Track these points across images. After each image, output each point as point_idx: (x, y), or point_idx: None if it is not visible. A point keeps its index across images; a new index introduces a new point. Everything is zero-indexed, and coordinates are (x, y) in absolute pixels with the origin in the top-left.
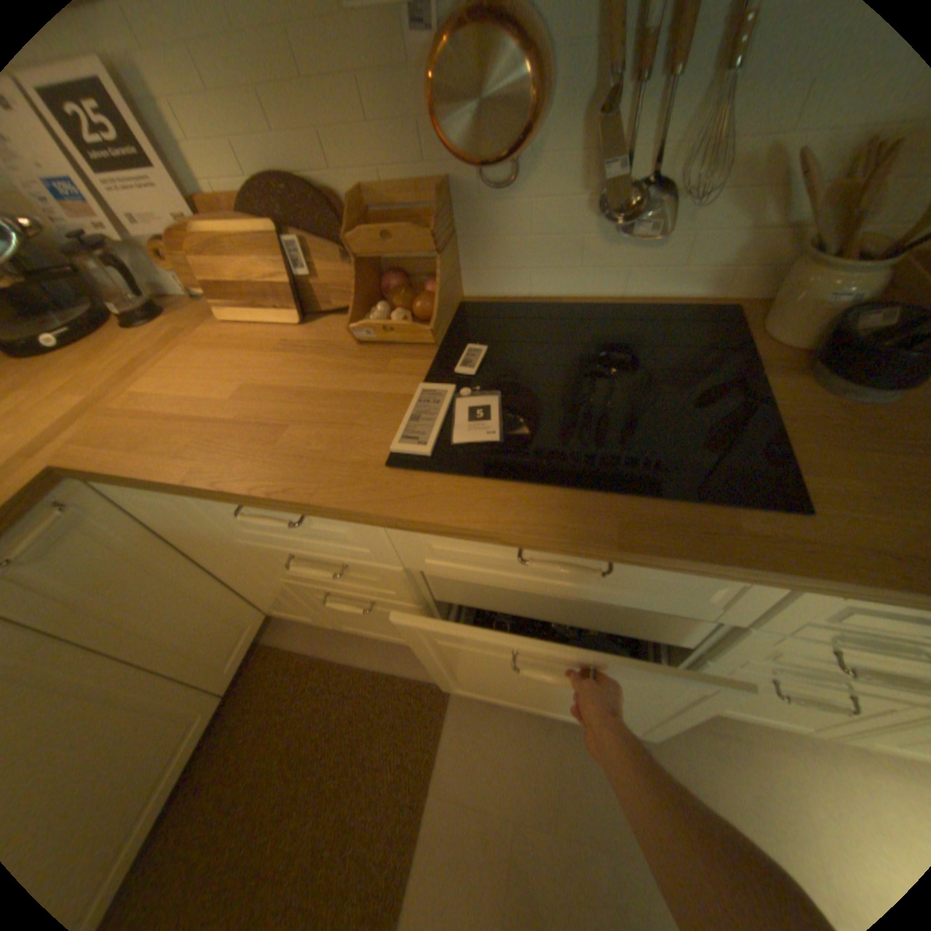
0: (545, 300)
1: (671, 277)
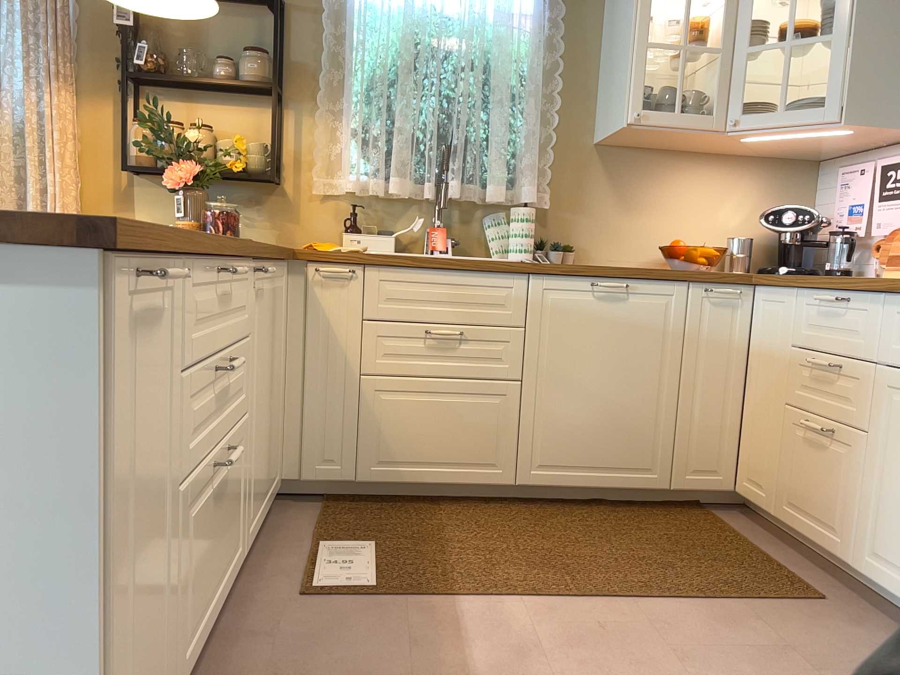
0: None
1: None
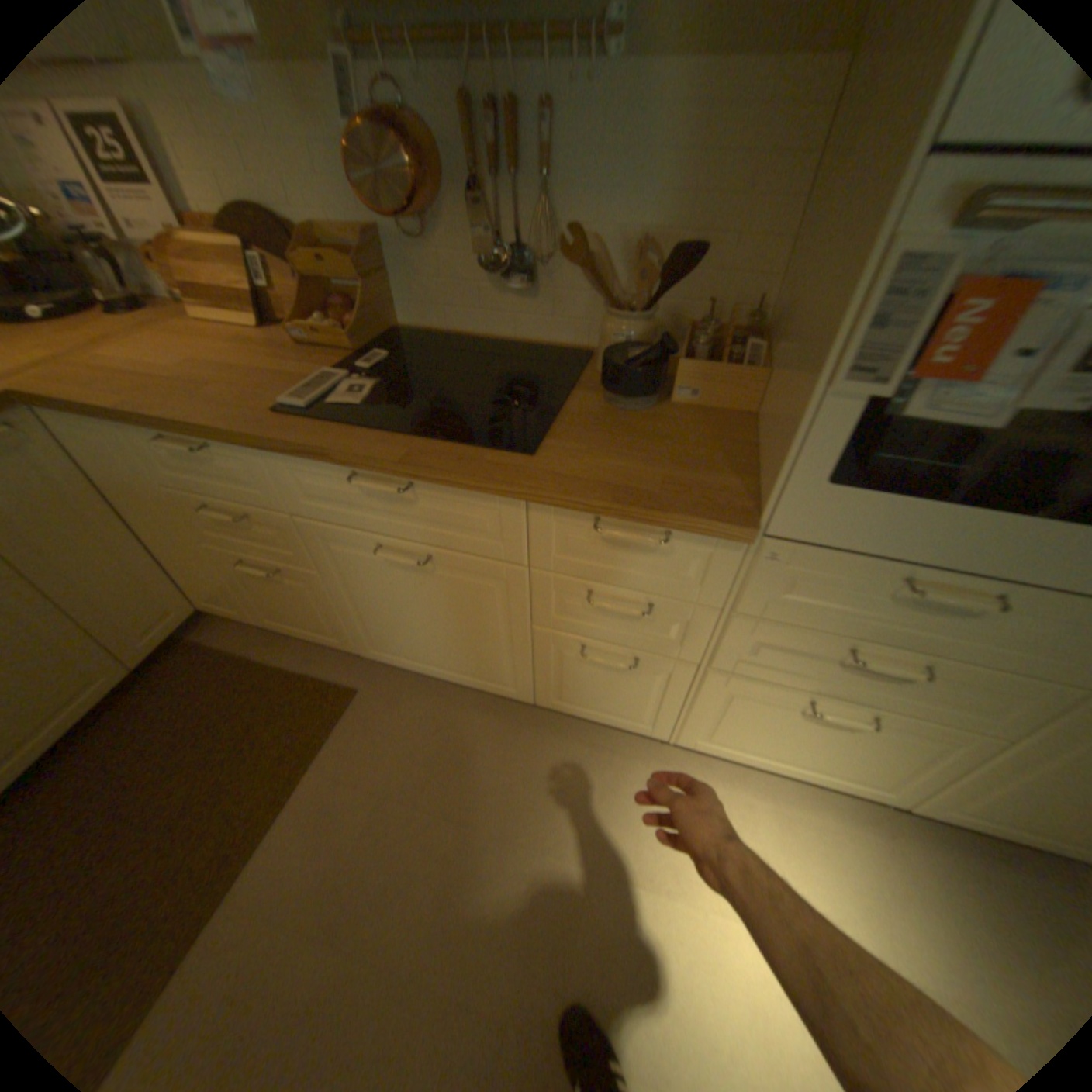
0: (460, 336)
1: (547, 326)
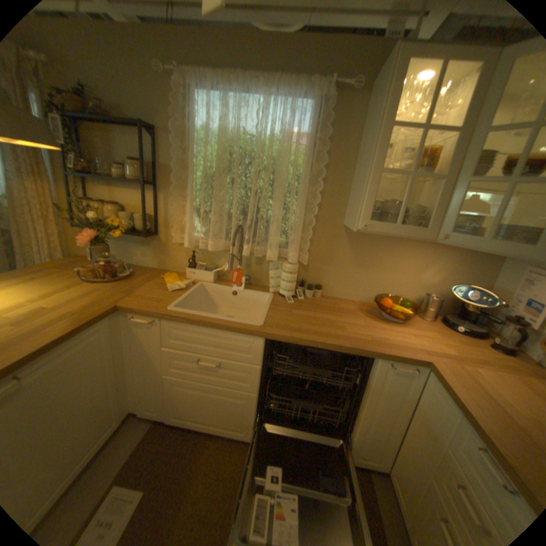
0: None
1: None
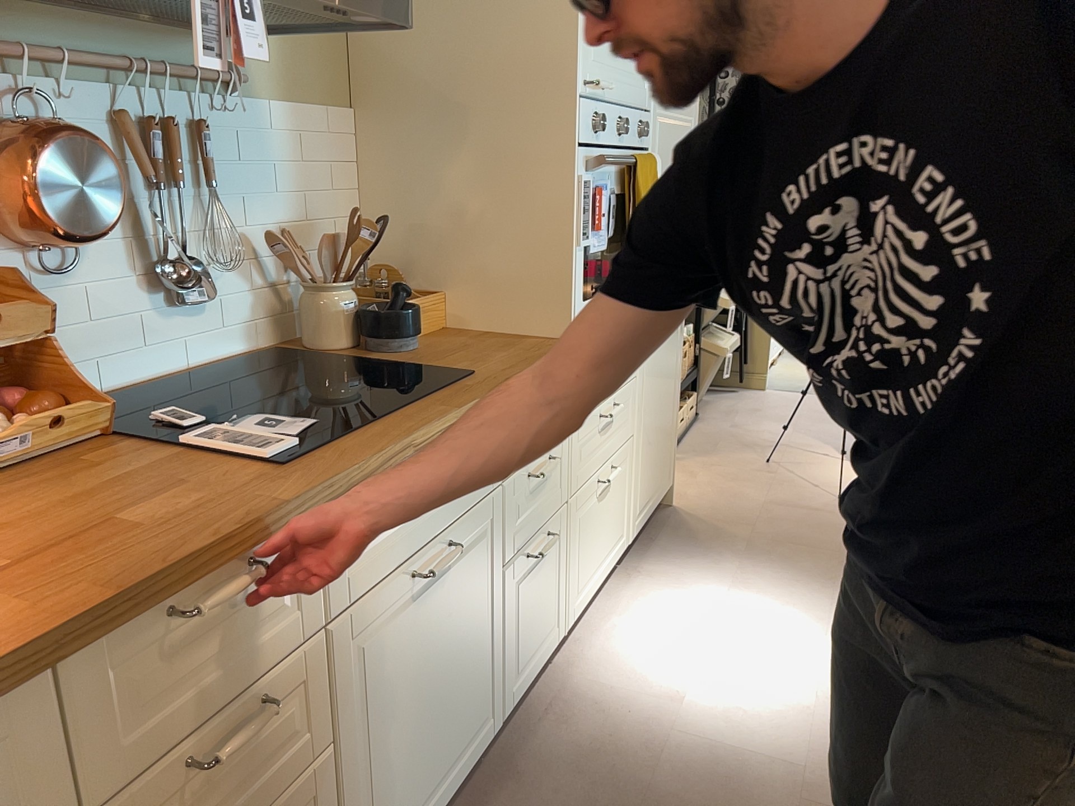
0: (121, 394)
1: (218, 341)
